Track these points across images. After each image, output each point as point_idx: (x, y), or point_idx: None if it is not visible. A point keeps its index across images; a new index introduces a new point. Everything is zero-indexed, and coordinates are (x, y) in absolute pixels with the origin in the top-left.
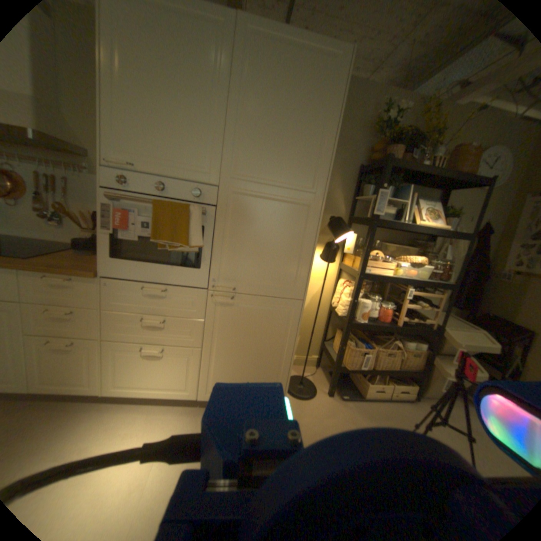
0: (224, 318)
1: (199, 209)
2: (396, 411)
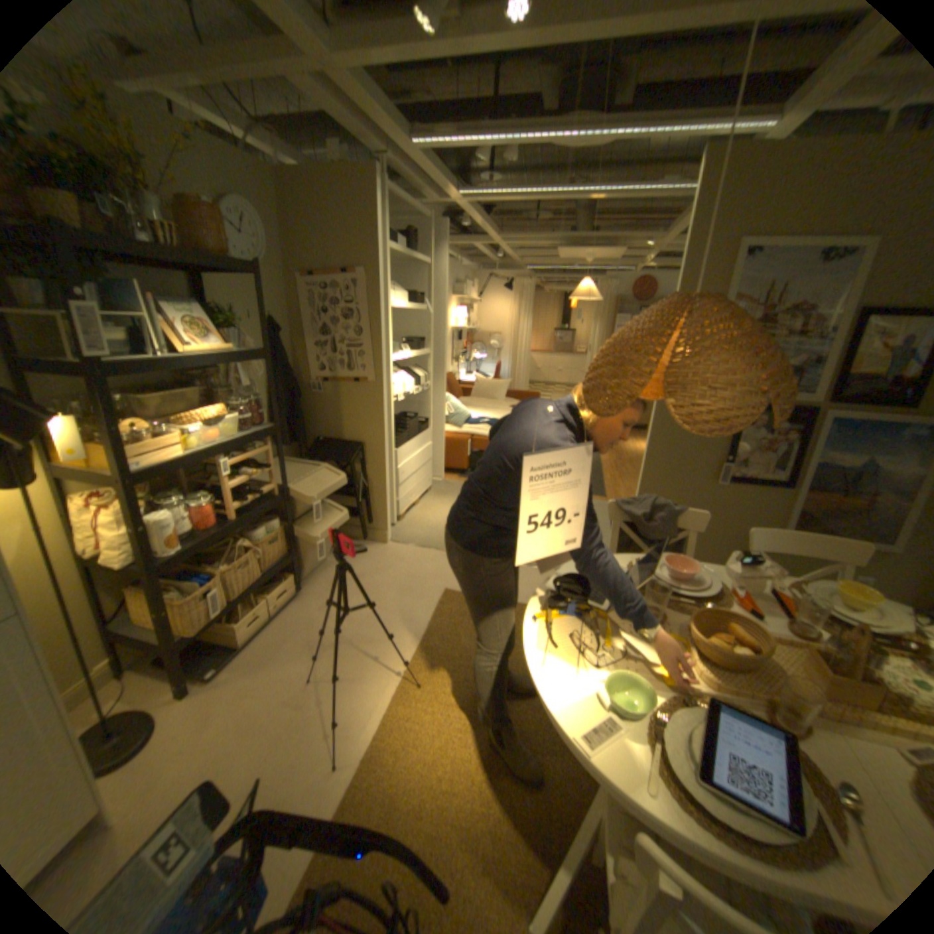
0: None
1: None
2: (281, 626)
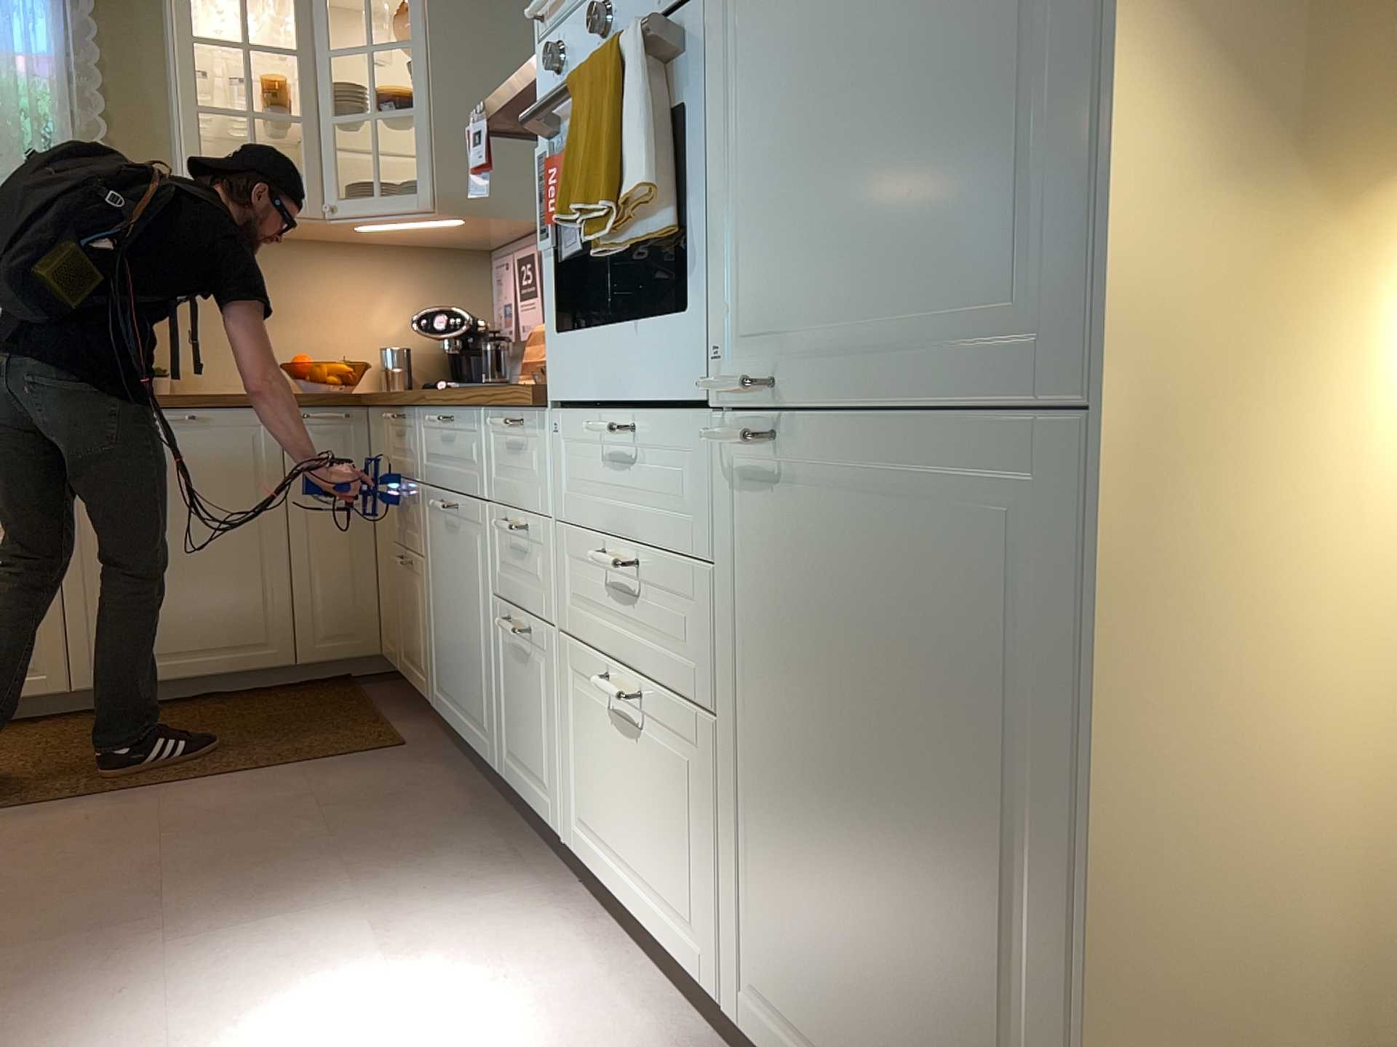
0: (772, 563)
1: (644, 24)
2: None
